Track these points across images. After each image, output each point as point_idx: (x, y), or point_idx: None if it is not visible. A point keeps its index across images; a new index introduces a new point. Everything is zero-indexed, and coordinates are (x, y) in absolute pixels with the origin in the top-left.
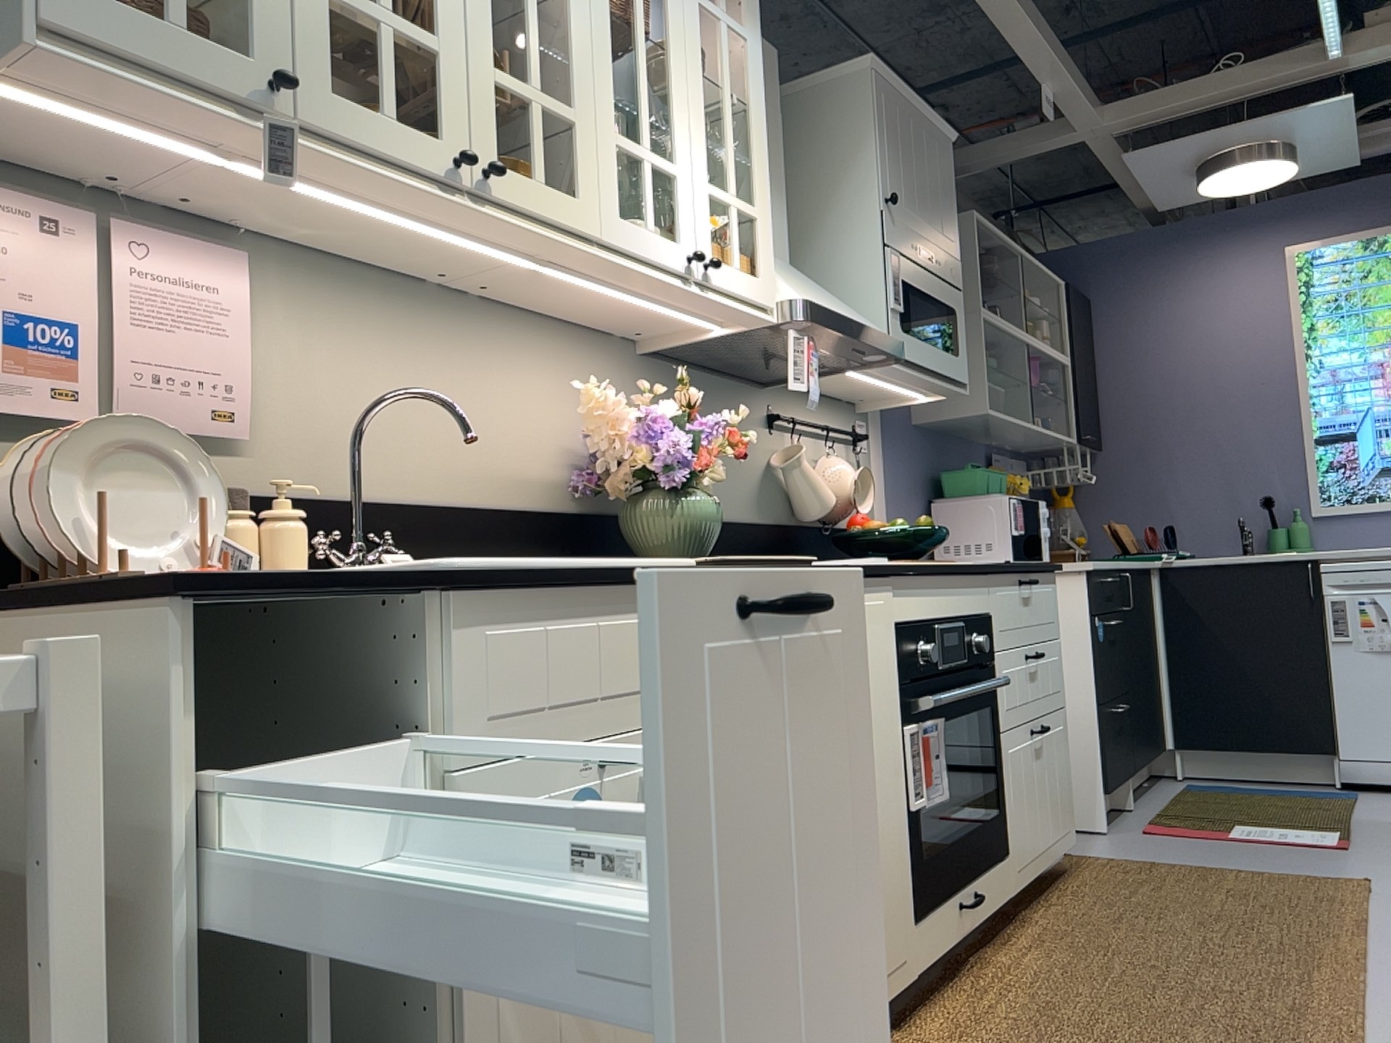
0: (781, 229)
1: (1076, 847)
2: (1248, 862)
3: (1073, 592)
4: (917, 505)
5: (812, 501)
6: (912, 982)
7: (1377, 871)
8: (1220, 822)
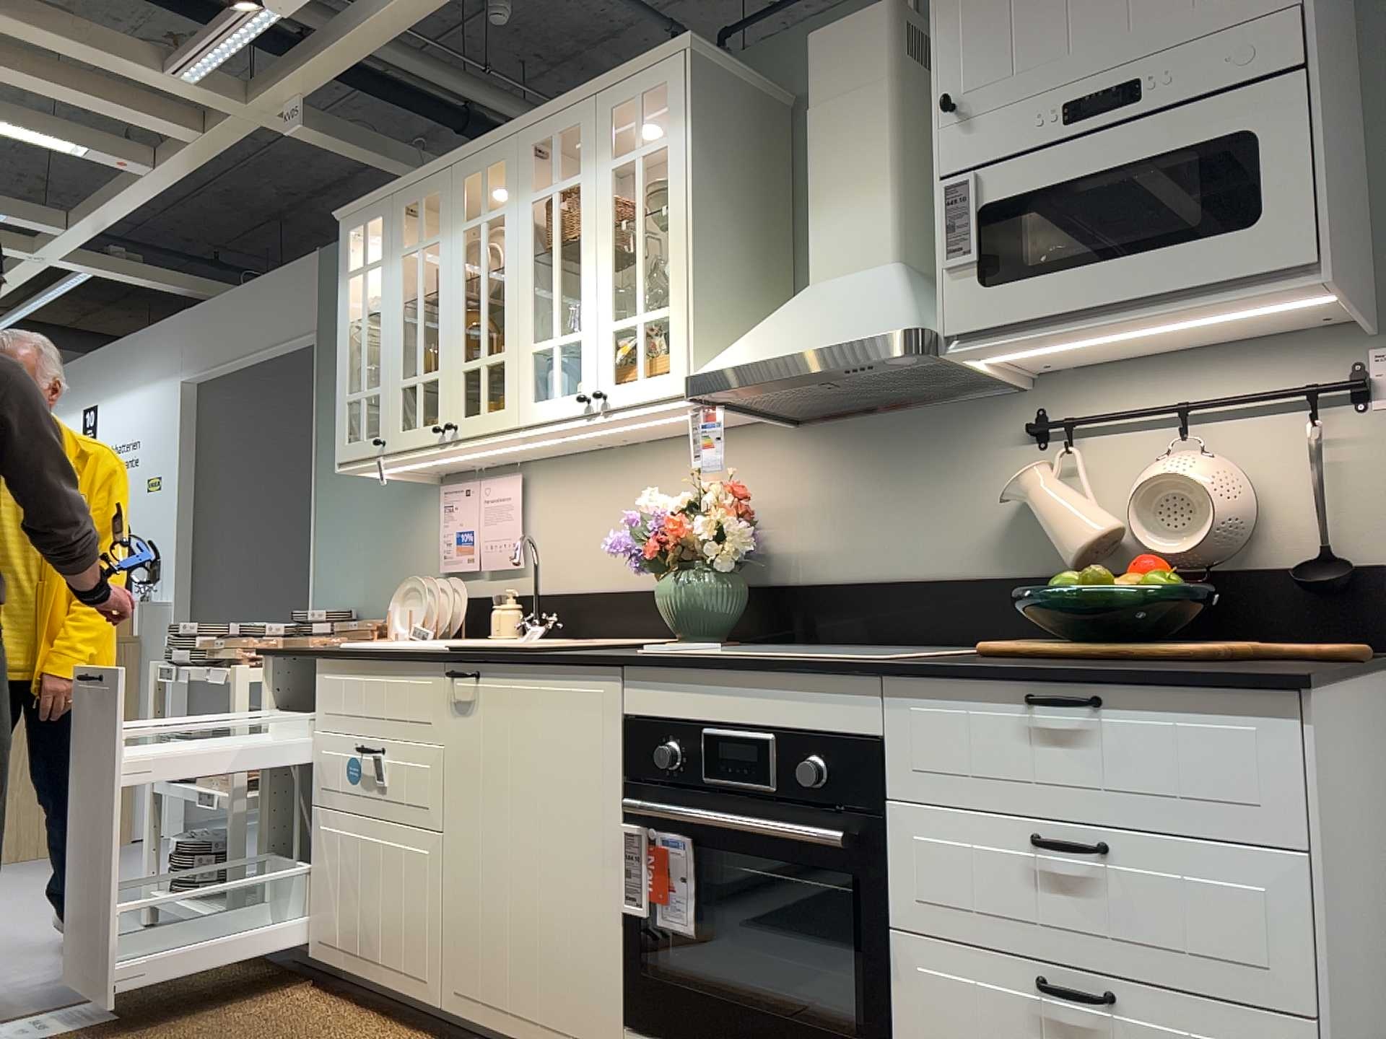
0: (868, 230)
1: None
2: None
3: None
4: None
5: (1058, 542)
6: None
7: None
8: None
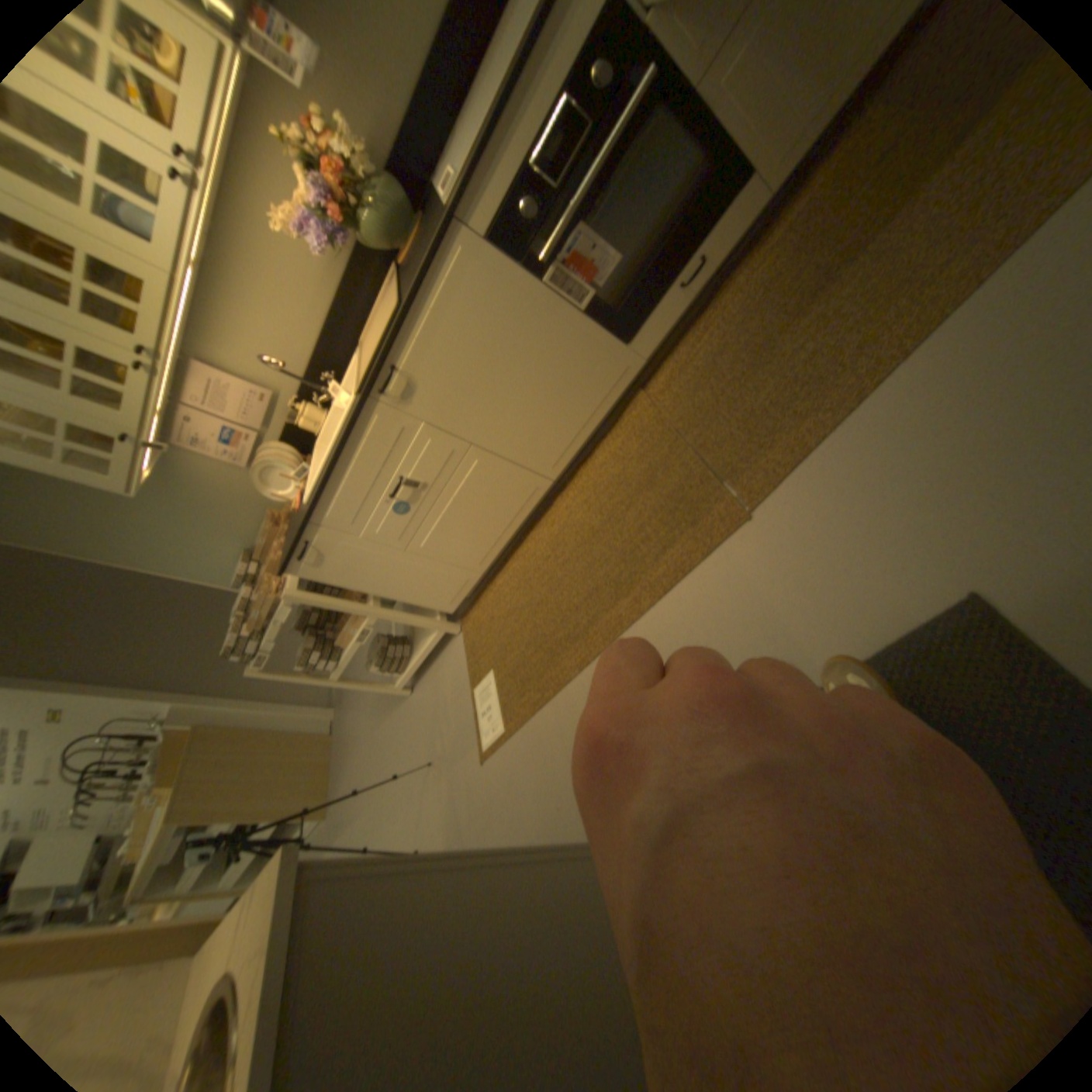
0: None
1: None
2: None
3: None
4: None
5: None
6: (642, 367)
7: None
8: None
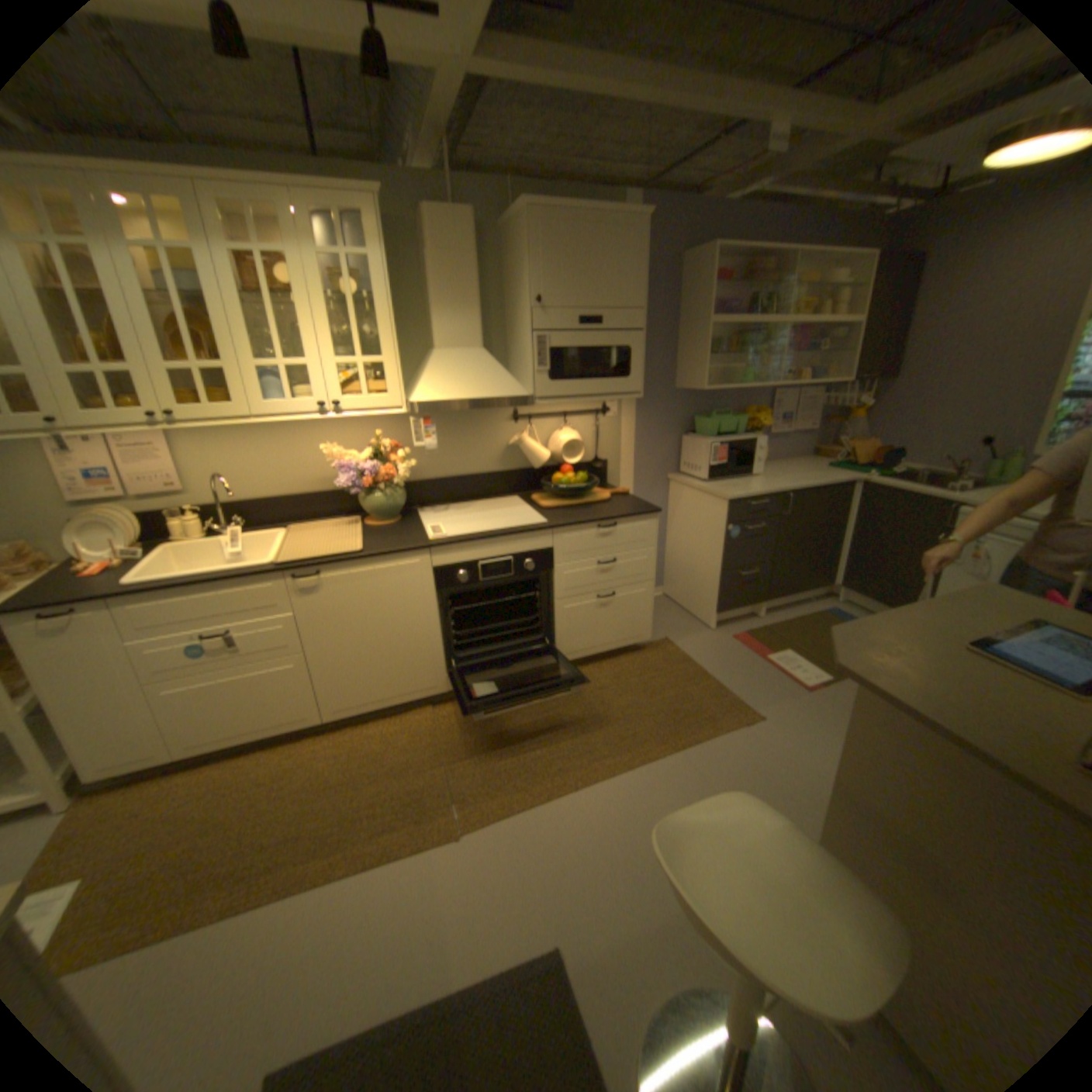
0: (470, 330)
1: (680, 635)
2: (734, 680)
3: (721, 509)
4: (667, 438)
5: (532, 461)
6: (442, 693)
7: (785, 716)
8: (784, 646)
